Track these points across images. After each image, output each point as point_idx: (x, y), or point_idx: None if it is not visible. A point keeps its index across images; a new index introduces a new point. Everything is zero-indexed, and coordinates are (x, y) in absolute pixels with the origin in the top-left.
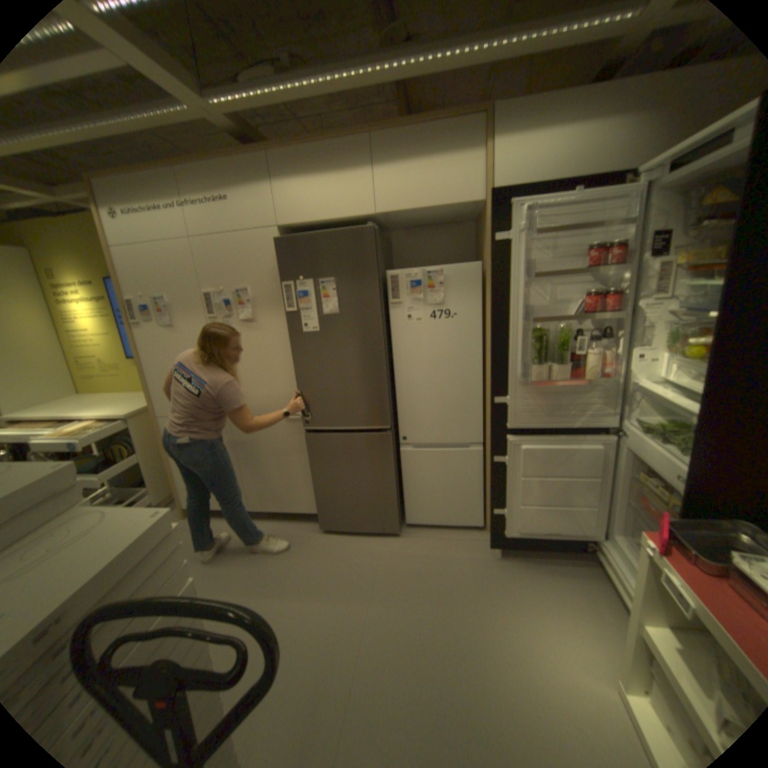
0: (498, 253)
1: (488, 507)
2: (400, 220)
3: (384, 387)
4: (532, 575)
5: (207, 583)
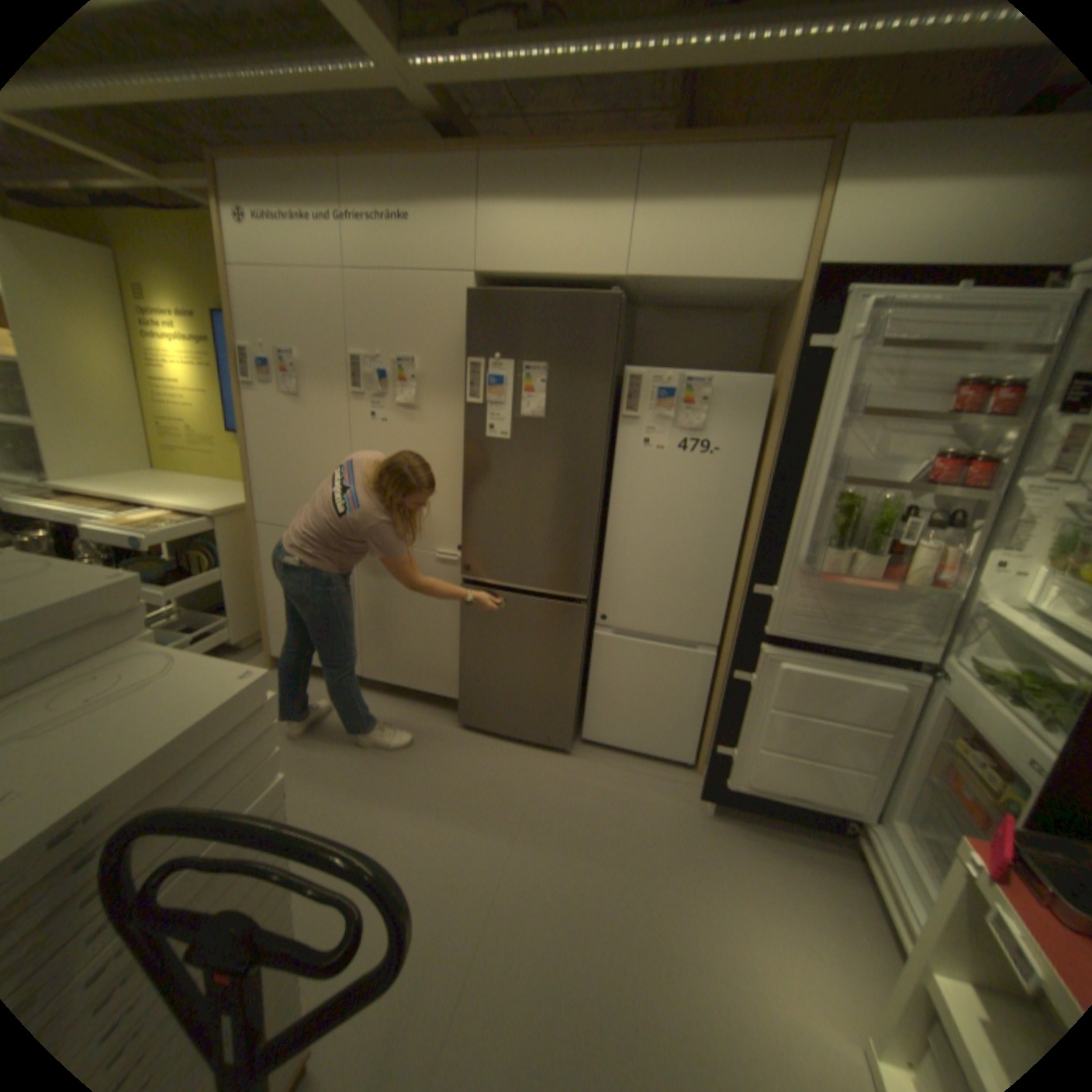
0: (810, 366)
1: (707, 739)
2: (659, 292)
3: (590, 539)
4: (757, 850)
5: (292, 767)
